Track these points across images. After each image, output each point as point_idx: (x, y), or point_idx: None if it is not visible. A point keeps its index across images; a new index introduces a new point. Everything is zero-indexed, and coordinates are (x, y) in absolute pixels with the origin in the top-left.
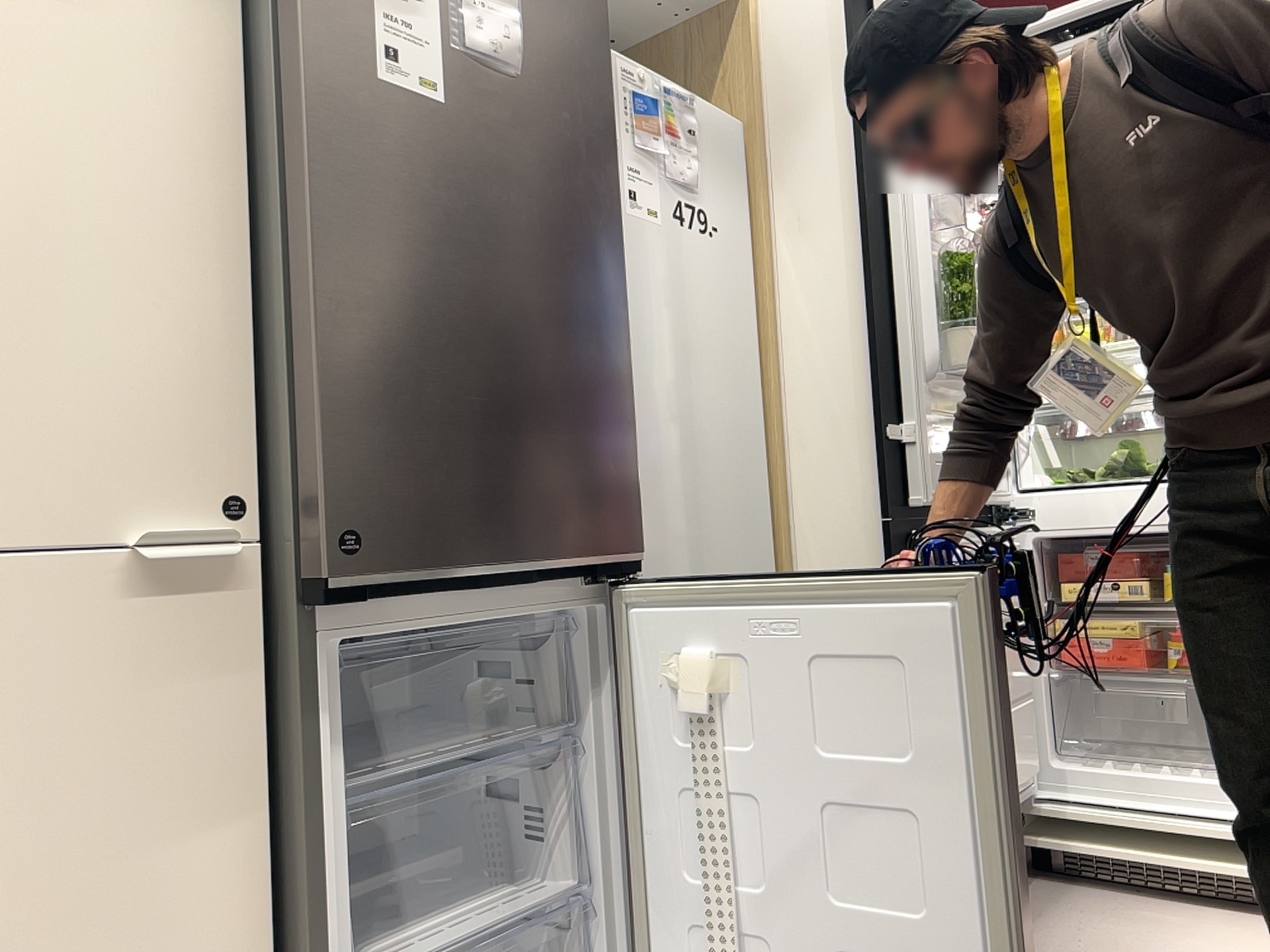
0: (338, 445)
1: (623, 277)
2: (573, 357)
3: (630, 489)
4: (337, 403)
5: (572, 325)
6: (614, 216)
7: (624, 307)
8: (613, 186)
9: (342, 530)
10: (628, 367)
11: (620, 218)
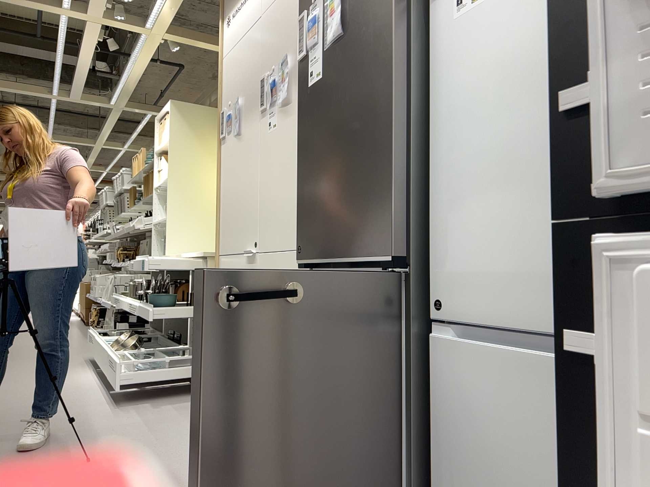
0: (300, 218)
1: (392, 92)
2: (361, 156)
3: (388, 219)
4: (300, 205)
5: (361, 139)
6: (389, 58)
7: (392, 110)
8: (389, 40)
9: (299, 245)
10: (392, 146)
11: (393, 56)
